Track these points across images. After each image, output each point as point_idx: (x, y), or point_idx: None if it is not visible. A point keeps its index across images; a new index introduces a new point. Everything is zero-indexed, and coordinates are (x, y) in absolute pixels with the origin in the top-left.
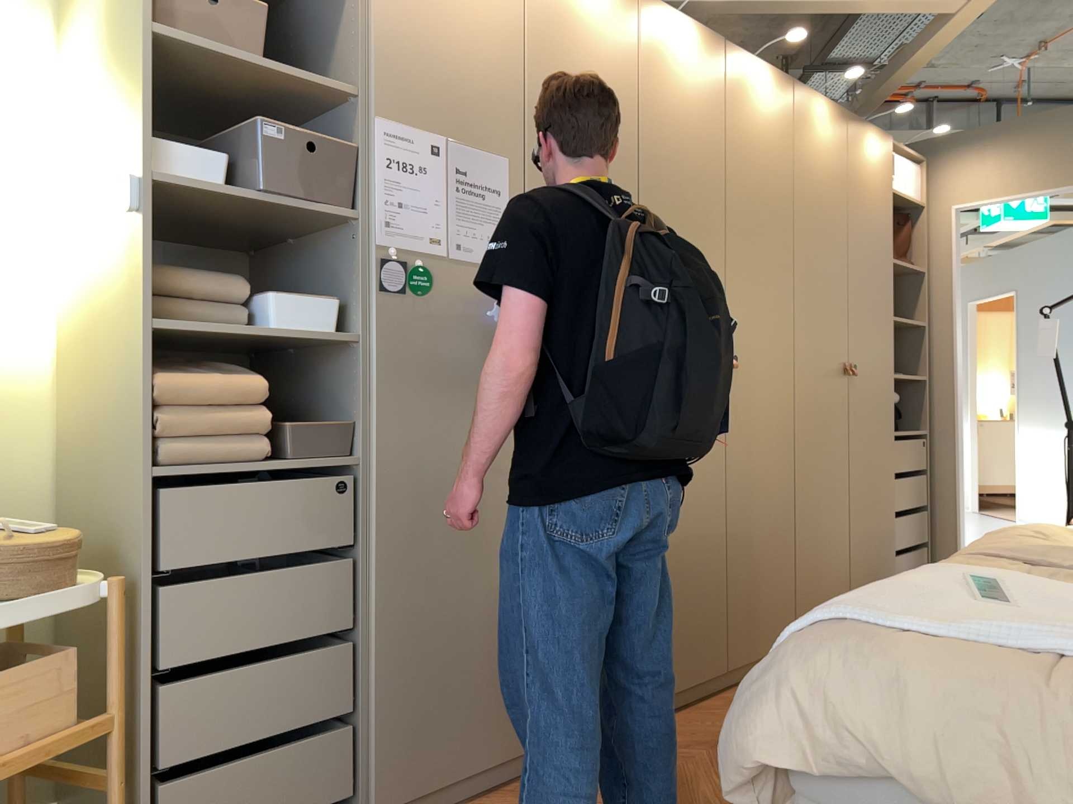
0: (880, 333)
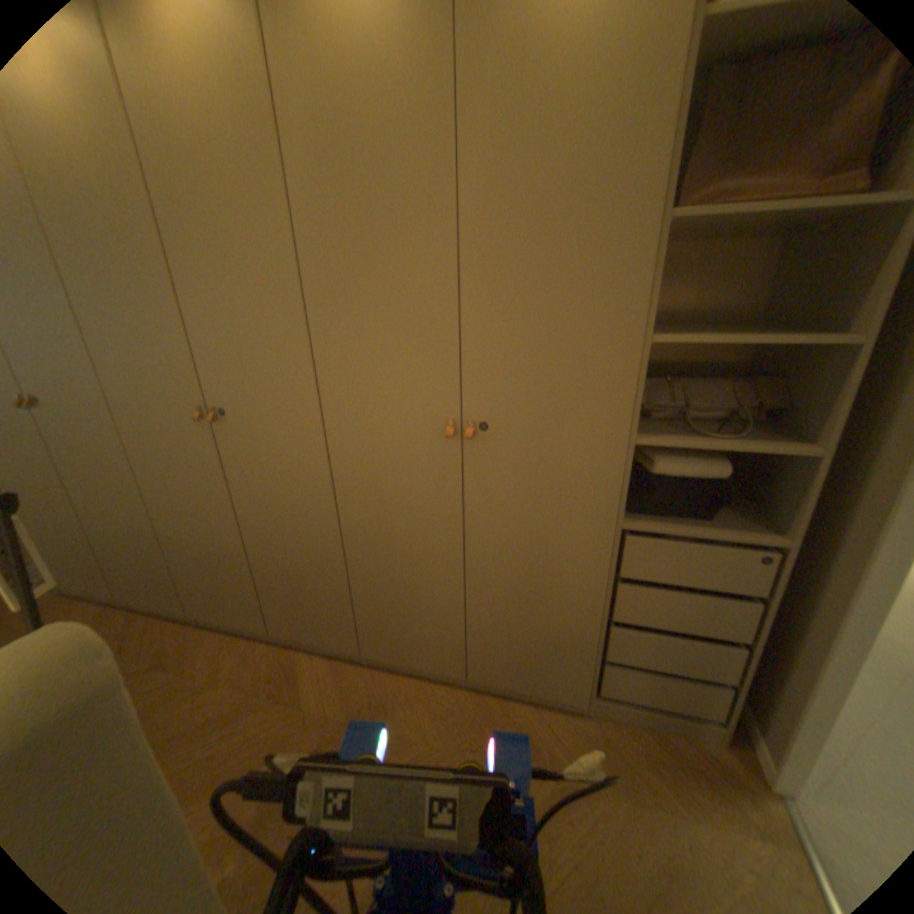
0: (572, 376)
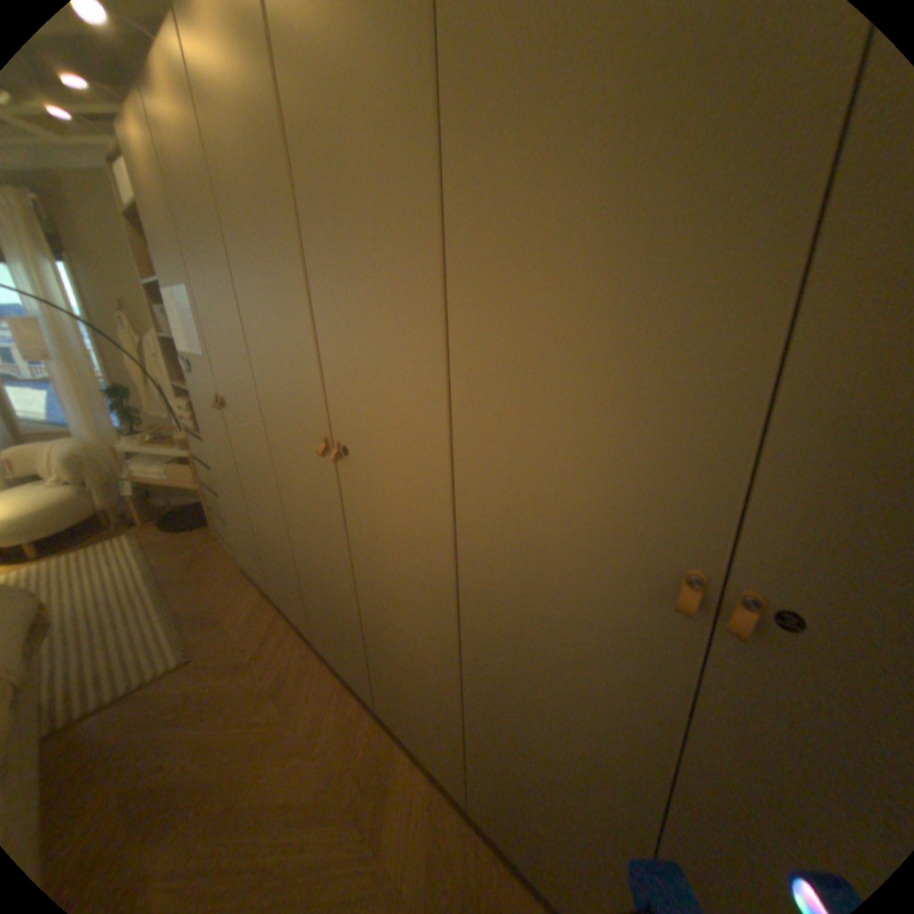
0: None
